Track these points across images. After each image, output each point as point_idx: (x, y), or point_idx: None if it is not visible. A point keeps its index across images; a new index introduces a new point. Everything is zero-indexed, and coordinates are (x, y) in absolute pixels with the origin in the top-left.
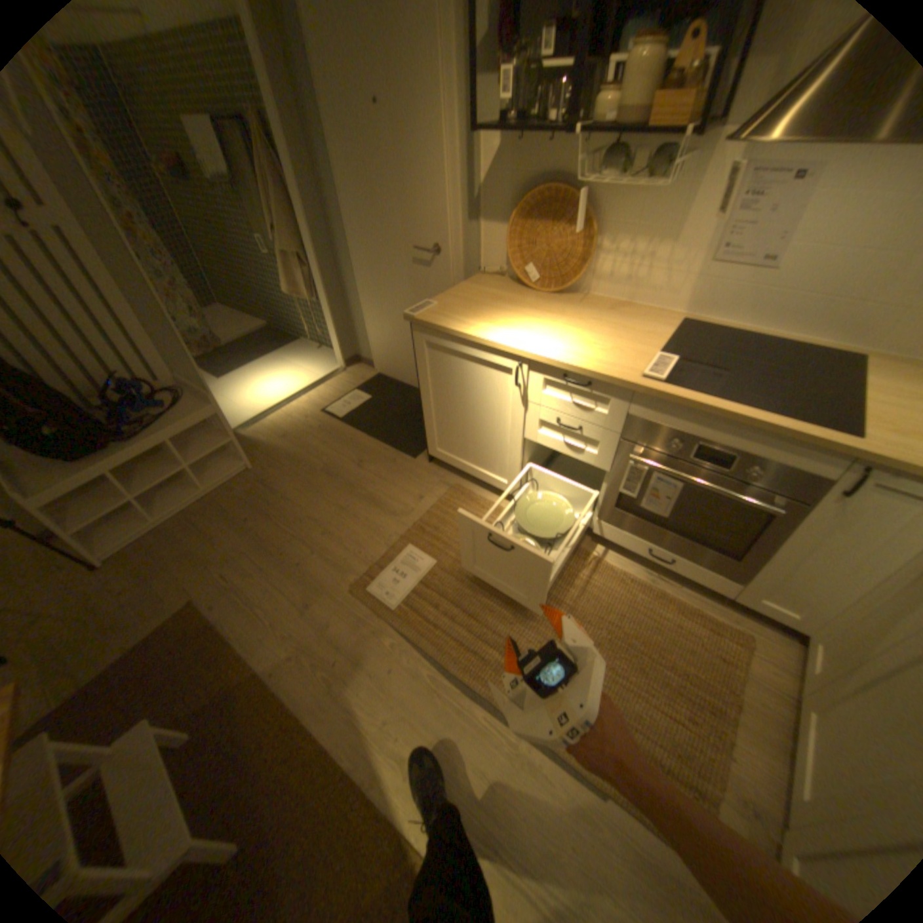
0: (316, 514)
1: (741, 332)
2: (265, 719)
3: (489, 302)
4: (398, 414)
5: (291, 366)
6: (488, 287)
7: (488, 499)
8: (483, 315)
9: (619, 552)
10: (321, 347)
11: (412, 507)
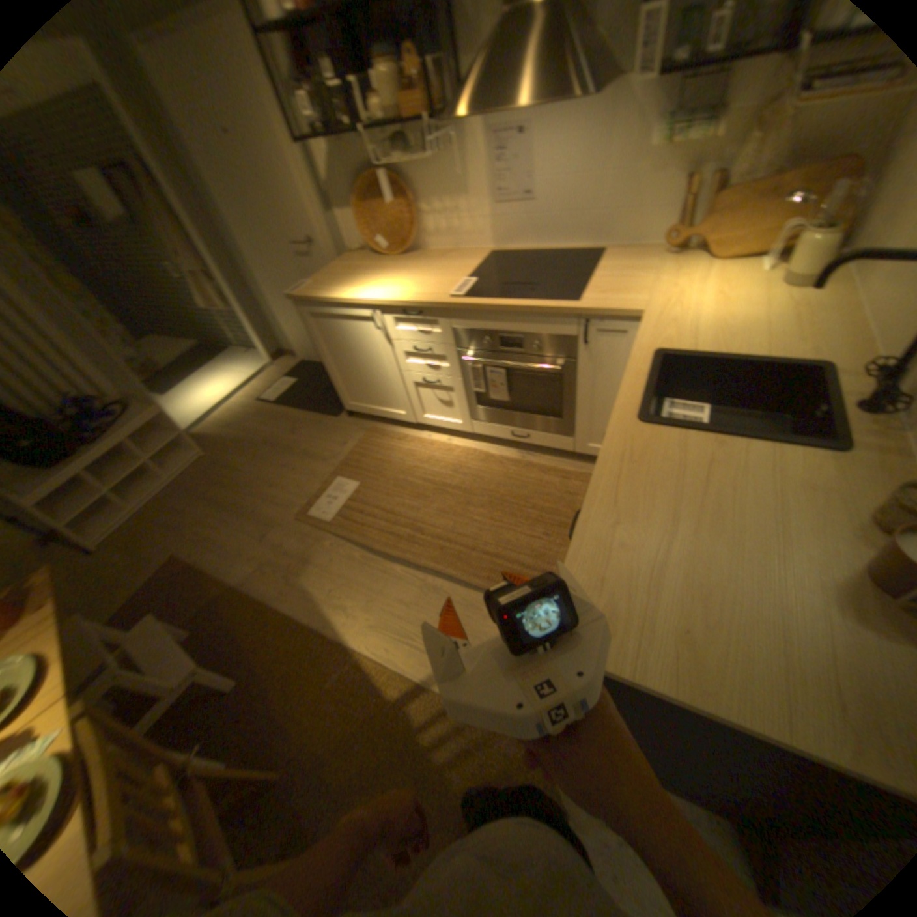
0: (259, 475)
1: (530, 252)
2: (240, 612)
3: (348, 272)
4: (318, 388)
5: (221, 372)
6: (349, 261)
7: (395, 432)
8: (342, 282)
9: (496, 444)
10: (245, 350)
11: (336, 452)
